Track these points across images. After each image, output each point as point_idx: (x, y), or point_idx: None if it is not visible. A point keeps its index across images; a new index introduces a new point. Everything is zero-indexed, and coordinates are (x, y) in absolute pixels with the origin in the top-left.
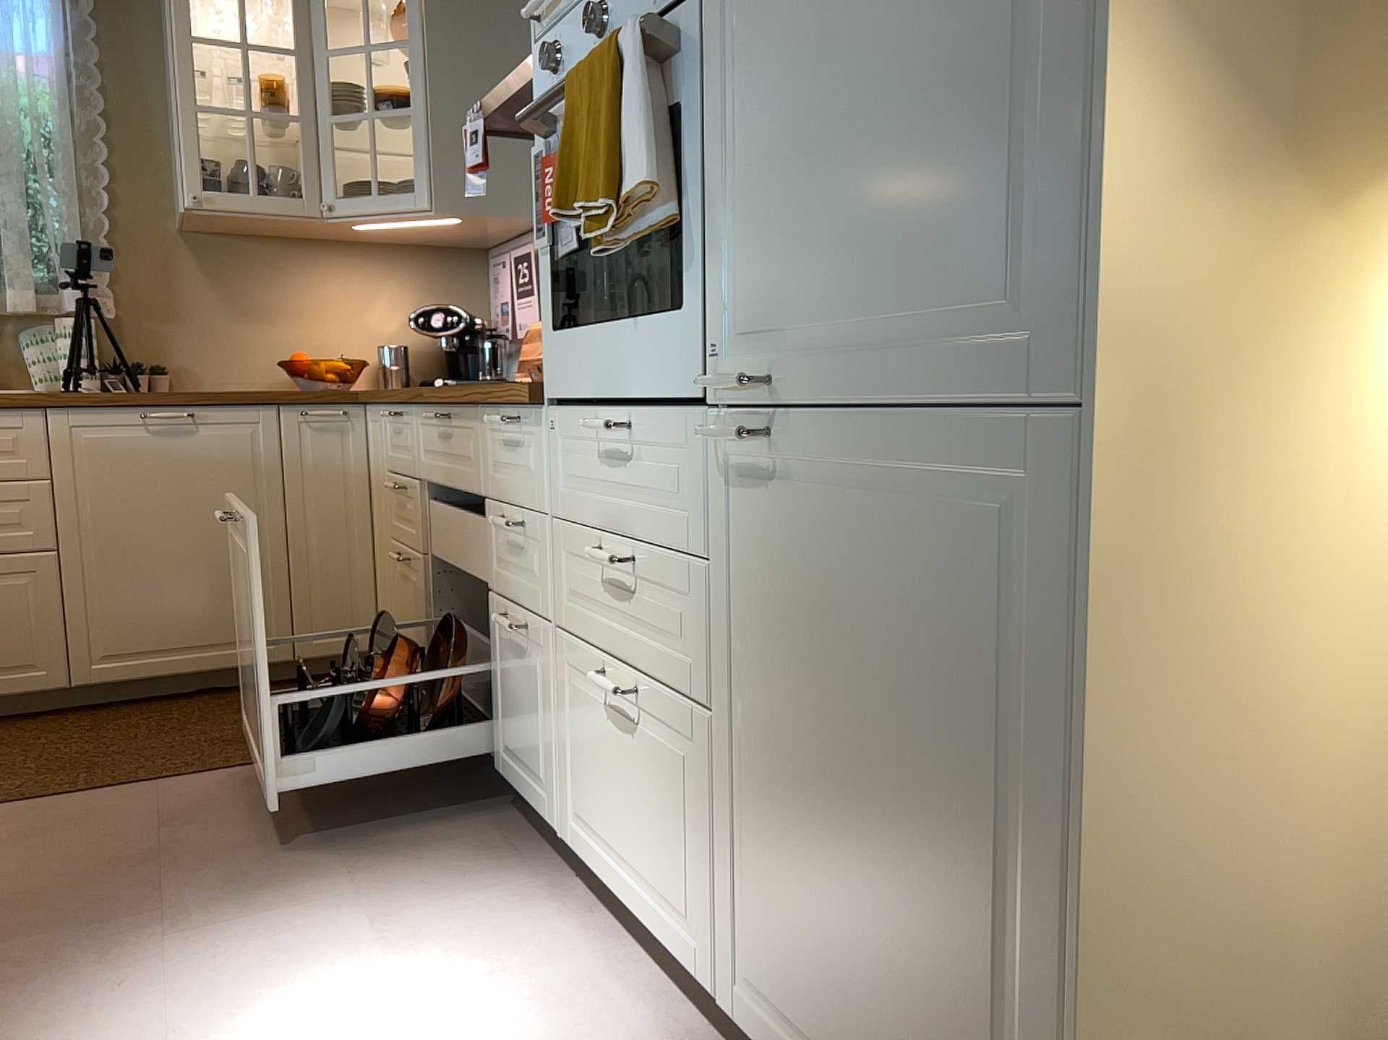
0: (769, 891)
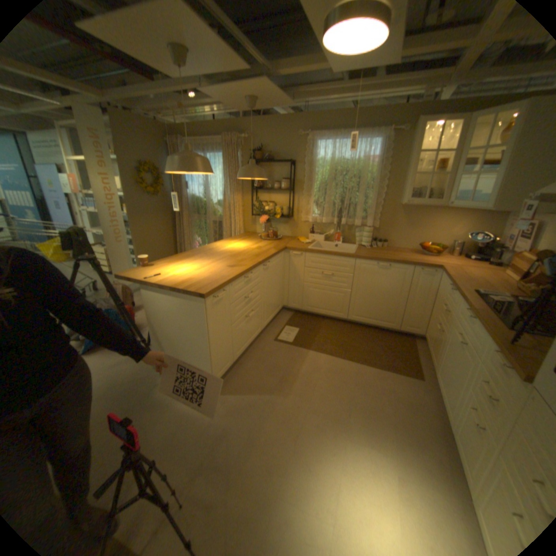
0: None
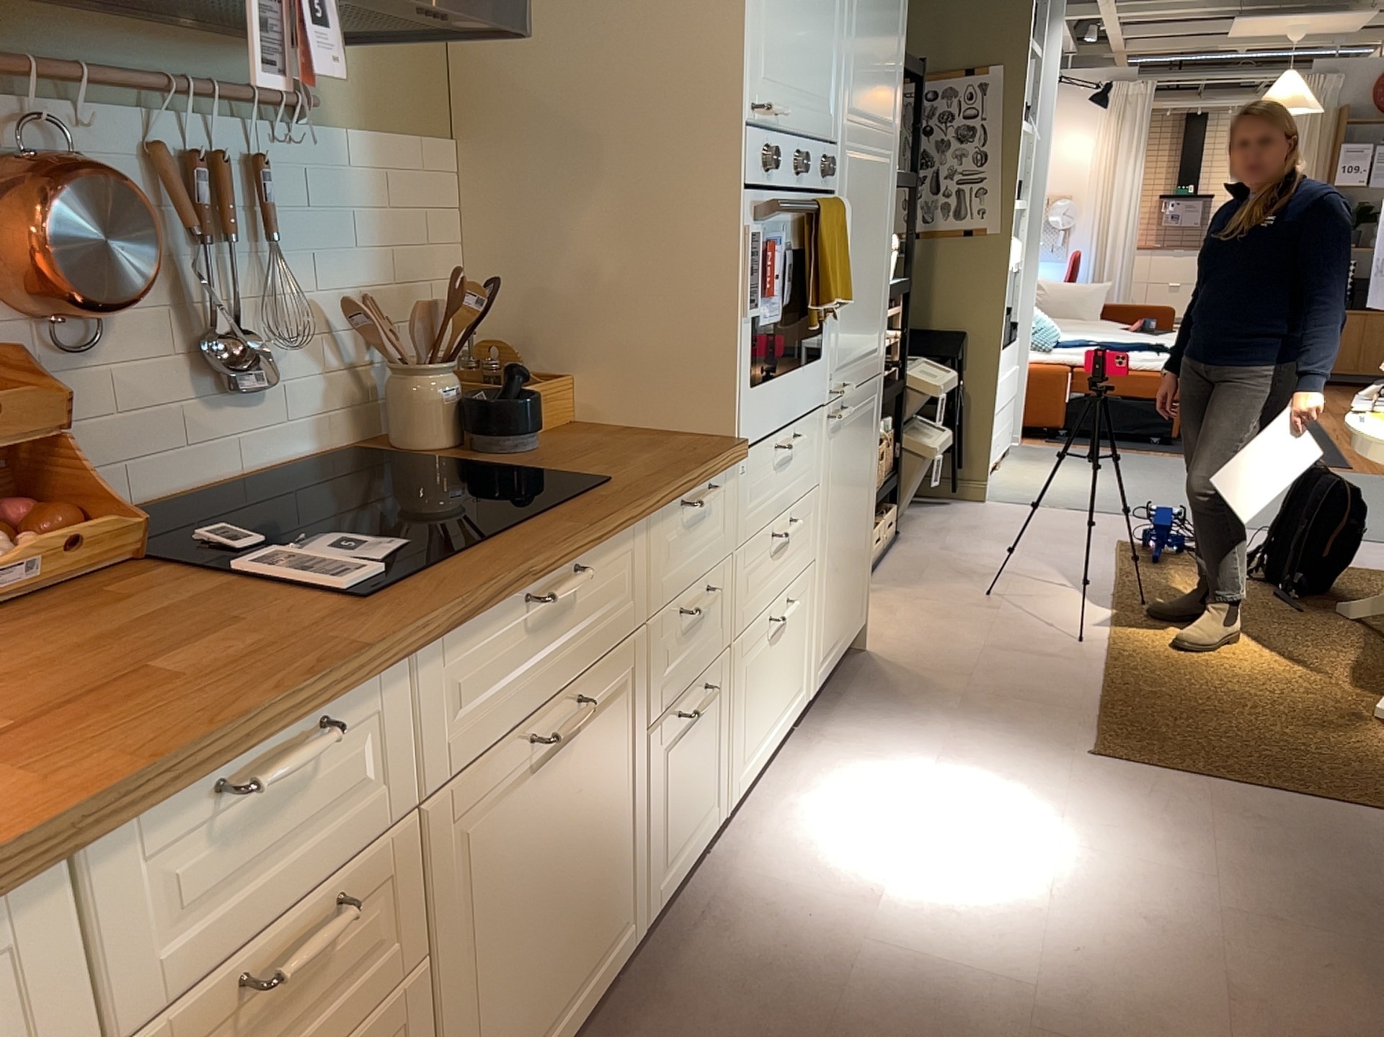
0: (829, 605)
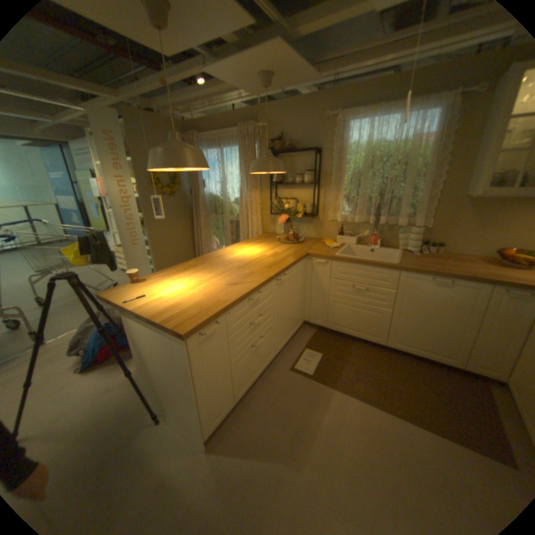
0: None
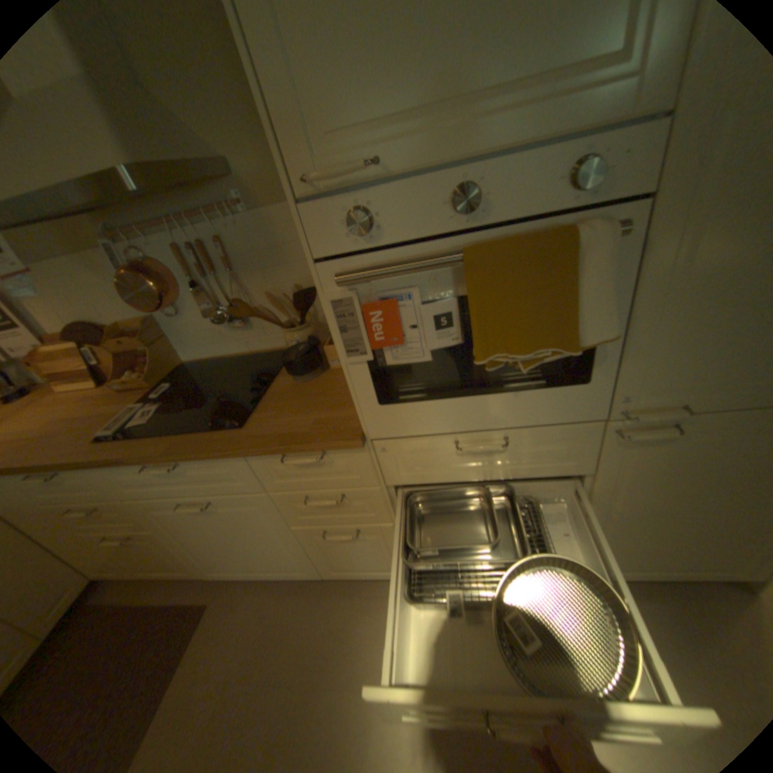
0: (621, 547)
